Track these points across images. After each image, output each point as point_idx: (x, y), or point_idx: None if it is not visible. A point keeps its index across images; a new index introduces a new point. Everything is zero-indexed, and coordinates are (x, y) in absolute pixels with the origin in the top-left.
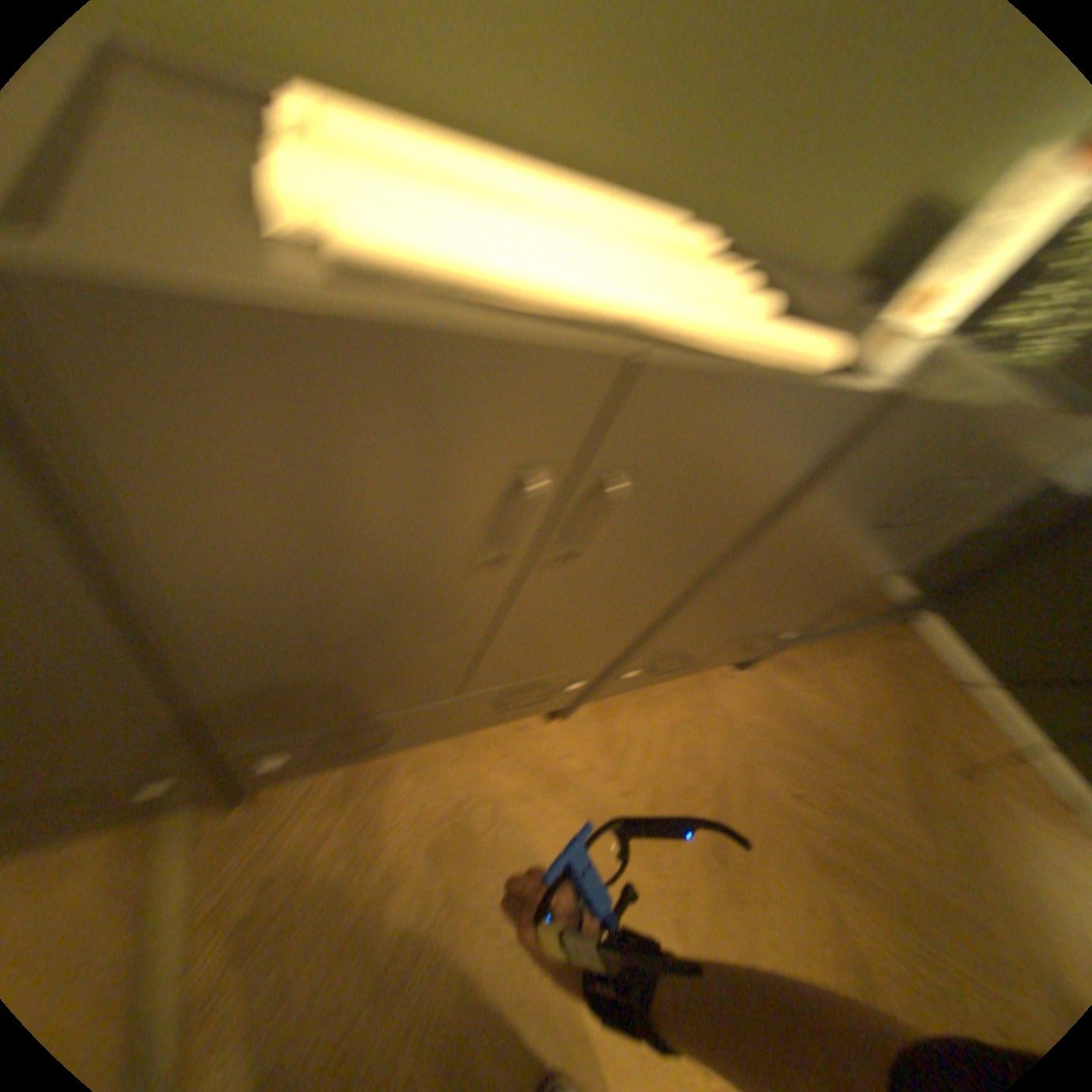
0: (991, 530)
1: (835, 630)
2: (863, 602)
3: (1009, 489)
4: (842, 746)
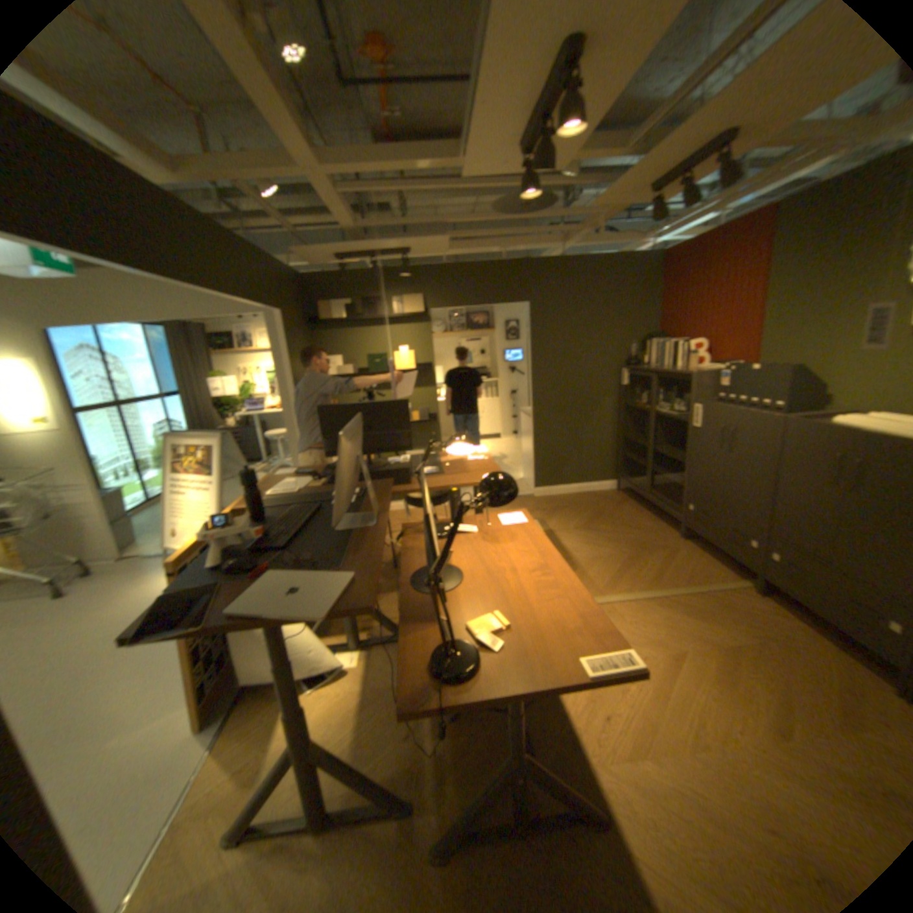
0: None
1: None
2: None
3: None
4: None
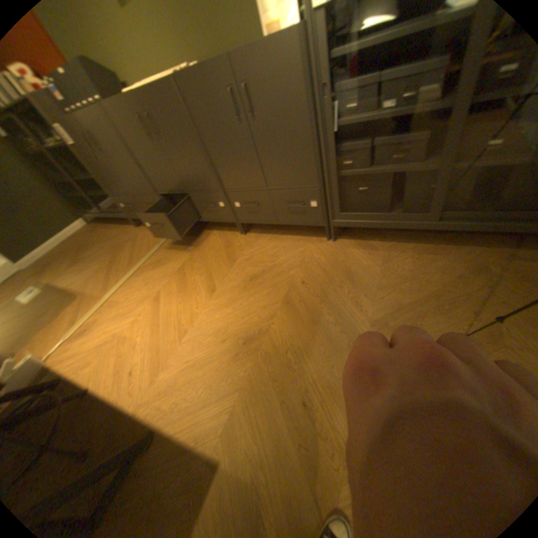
0: (417, 110)
1: (439, 241)
2: (420, 204)
3: (287, 79)
4: (359, 281)
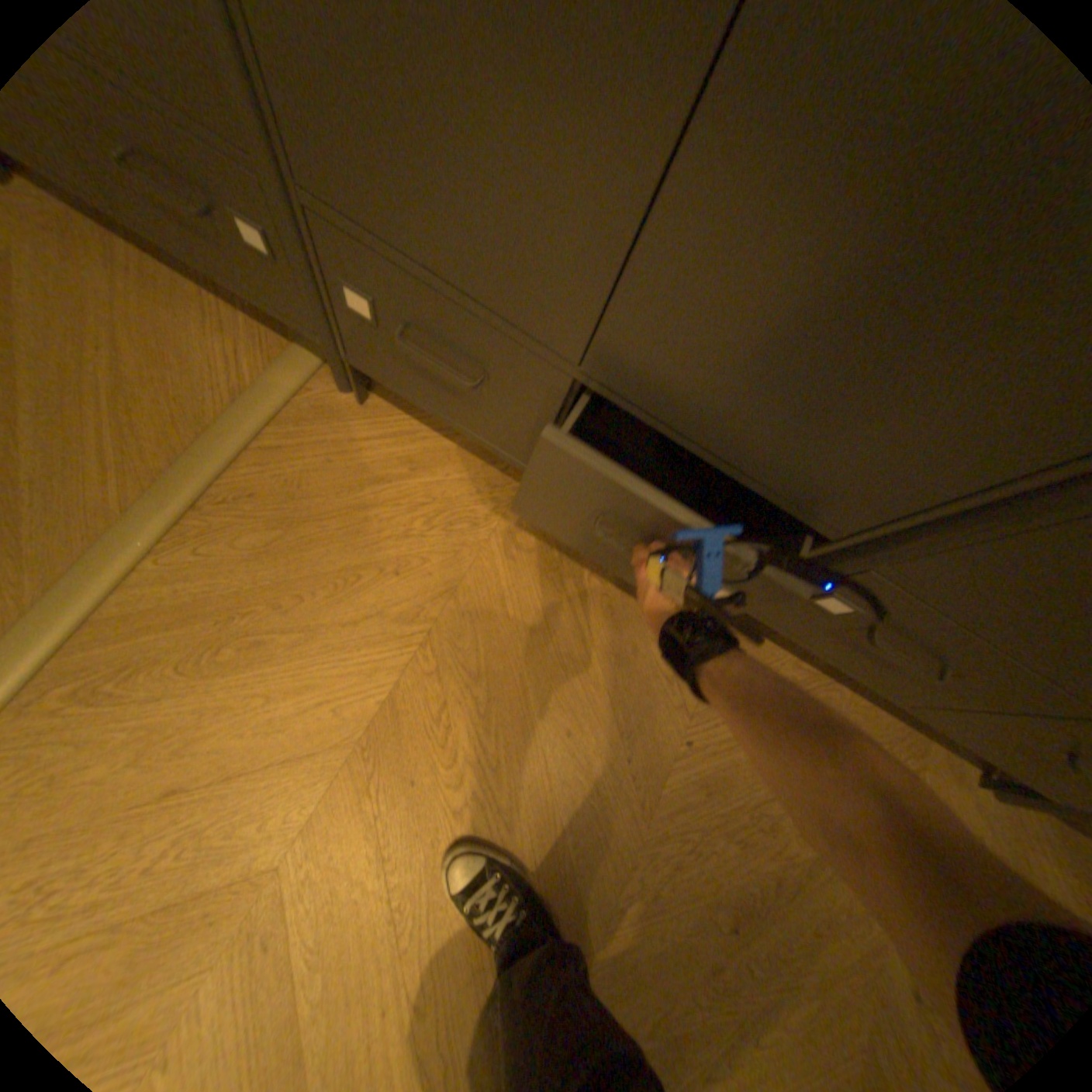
0: None
1: None
2: None
3: None
4: None
